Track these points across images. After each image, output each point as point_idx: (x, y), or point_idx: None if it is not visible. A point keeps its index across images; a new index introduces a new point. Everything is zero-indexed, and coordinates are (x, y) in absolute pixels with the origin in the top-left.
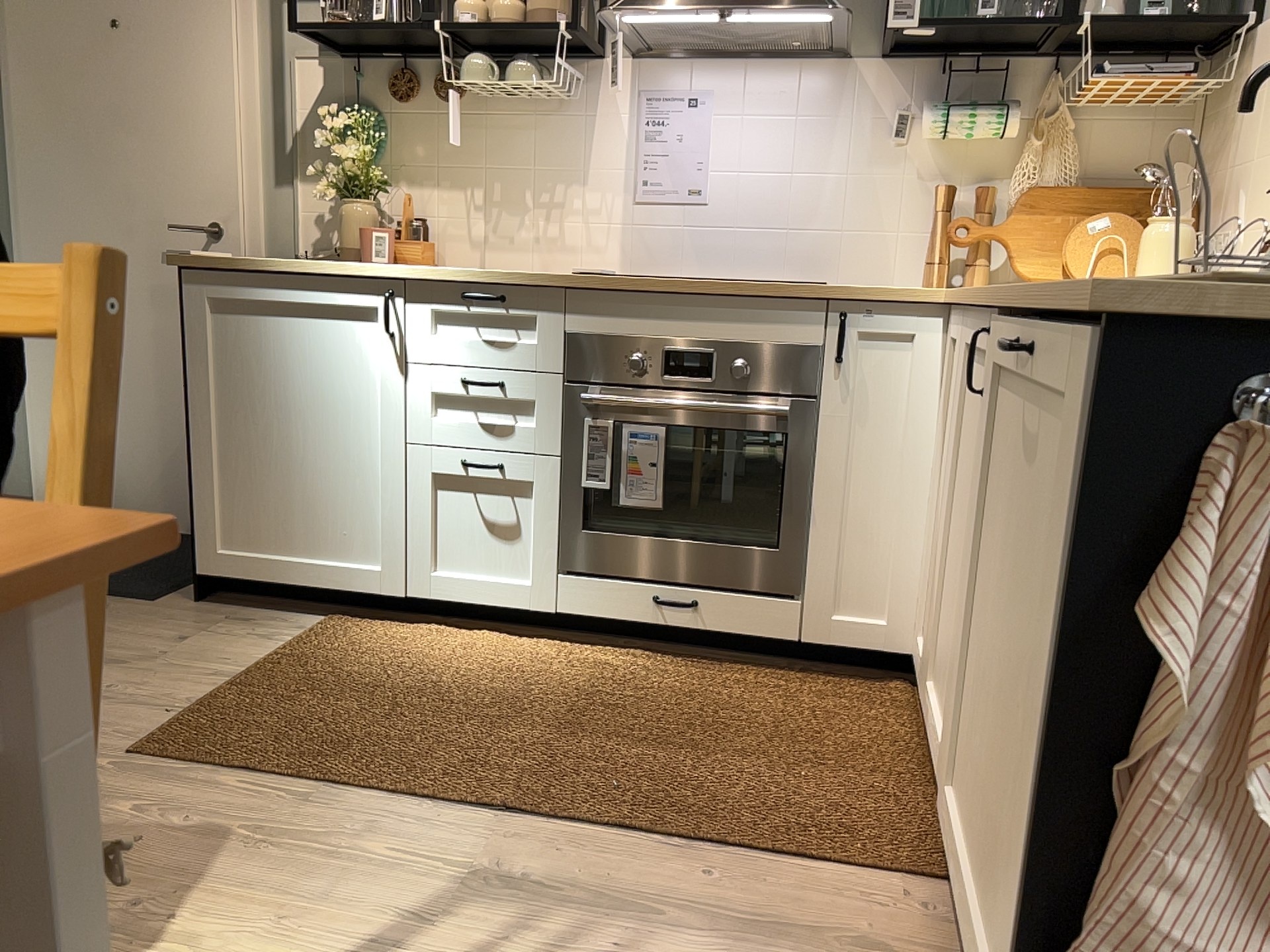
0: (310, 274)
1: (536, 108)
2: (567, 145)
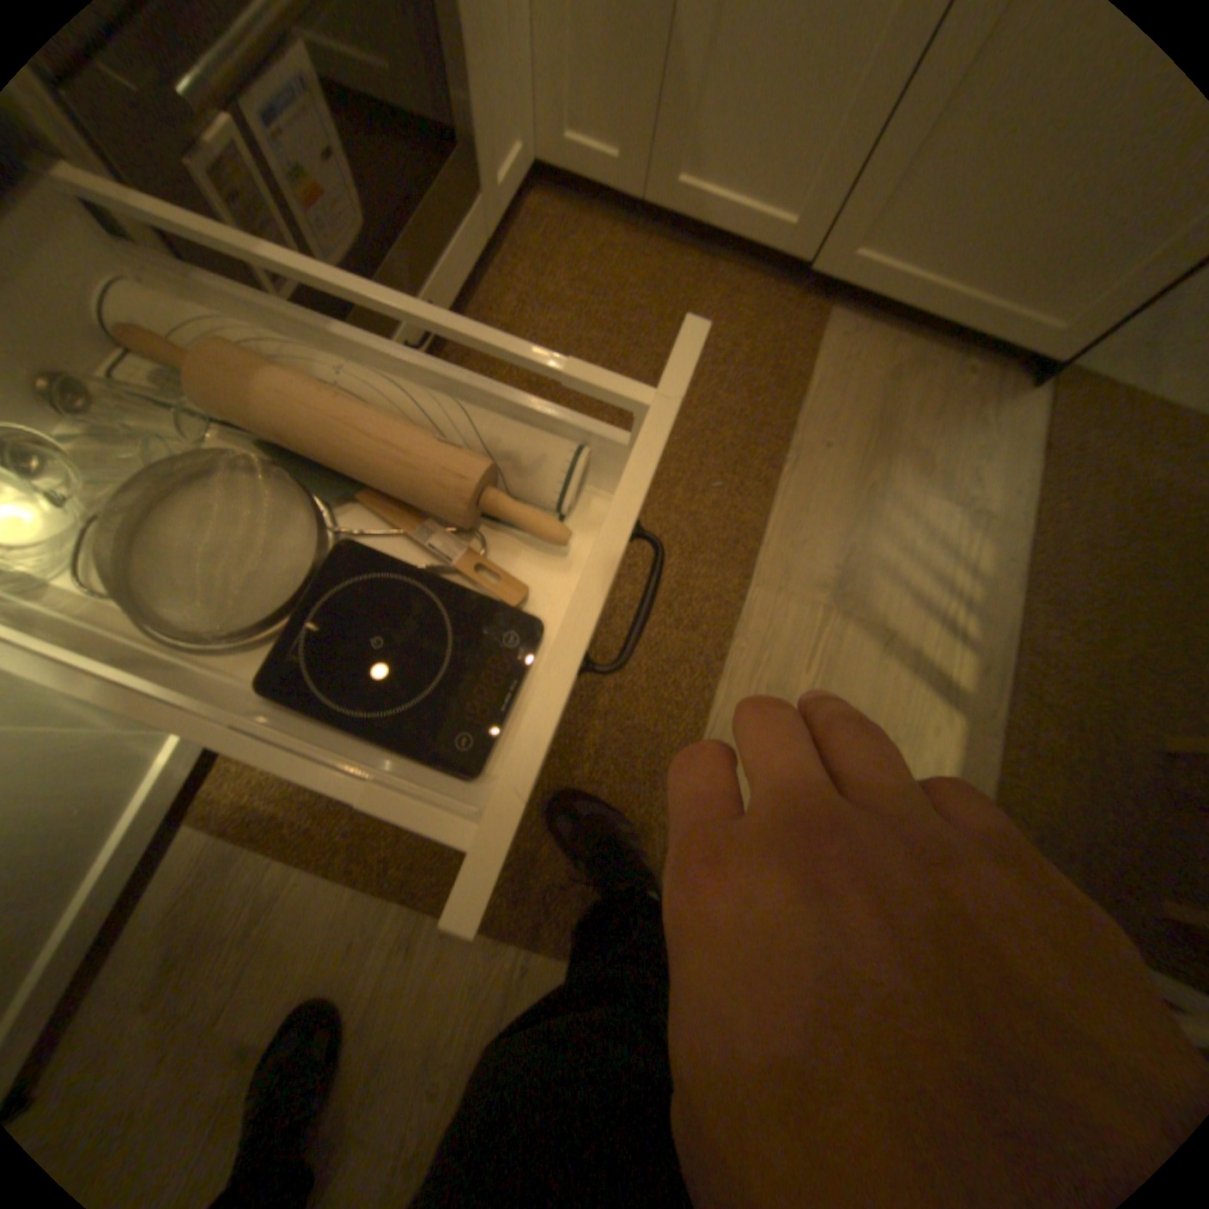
0: None
1: None
2: None
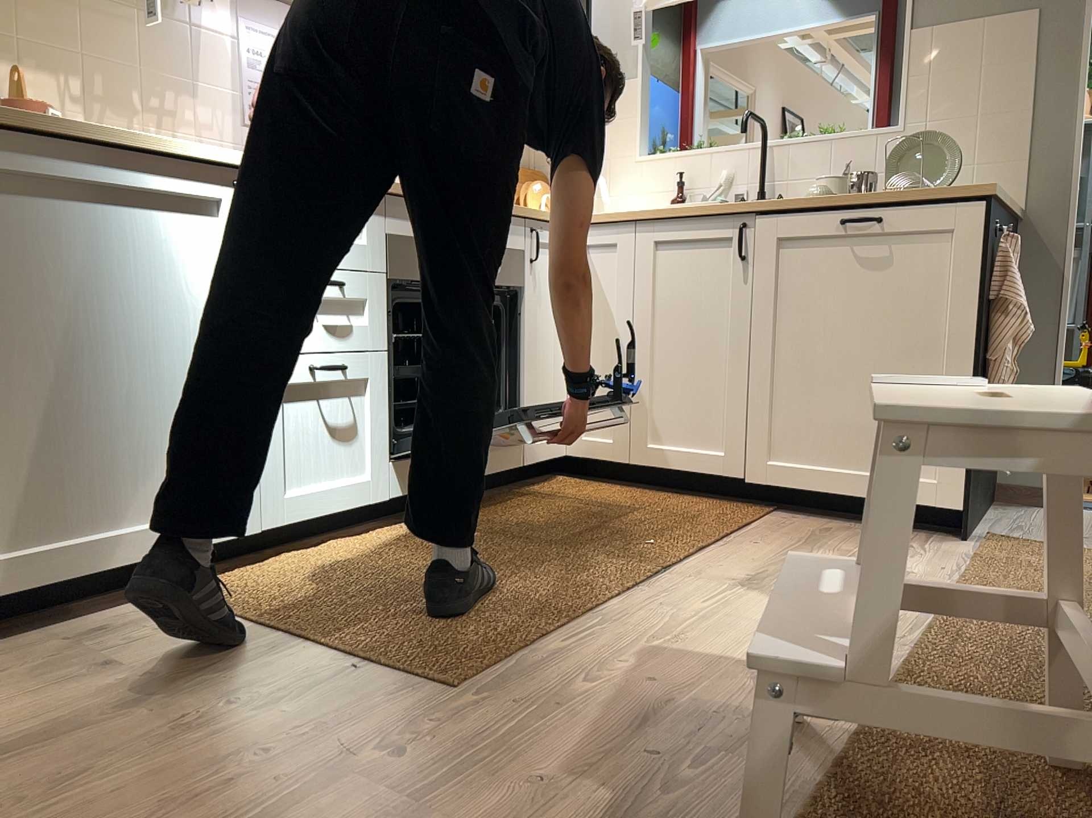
0: (144, 151)
1: (143, 7)
2: (179, 56)
